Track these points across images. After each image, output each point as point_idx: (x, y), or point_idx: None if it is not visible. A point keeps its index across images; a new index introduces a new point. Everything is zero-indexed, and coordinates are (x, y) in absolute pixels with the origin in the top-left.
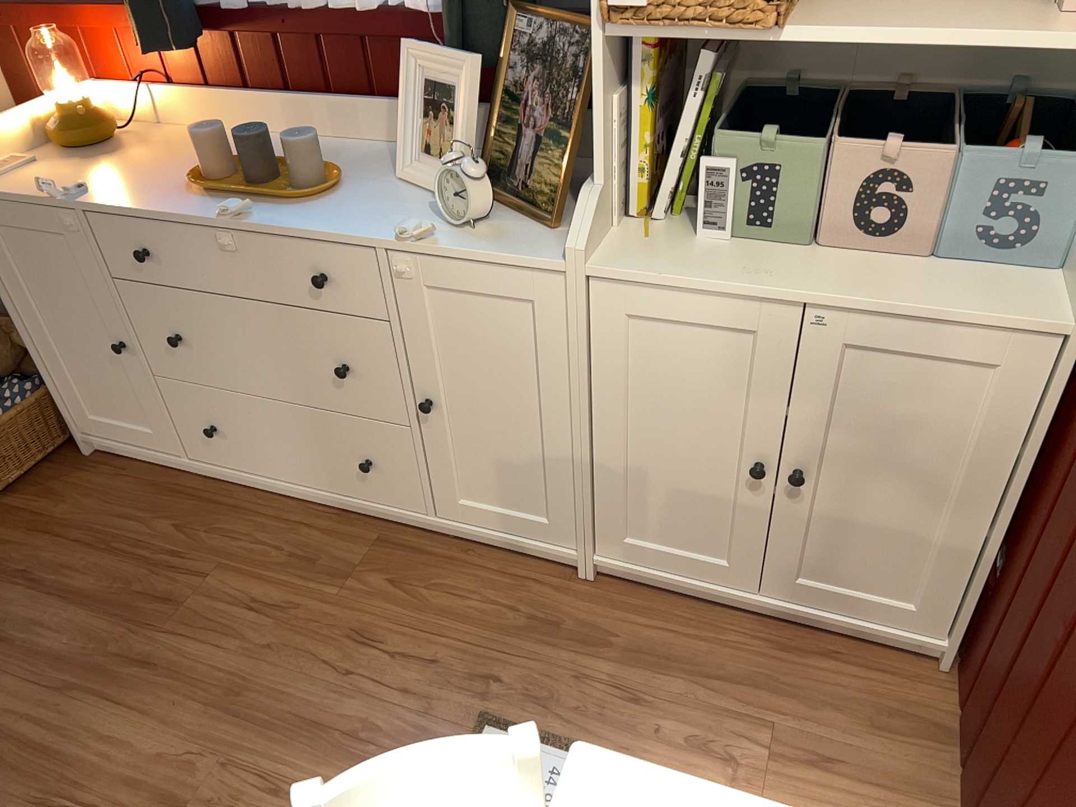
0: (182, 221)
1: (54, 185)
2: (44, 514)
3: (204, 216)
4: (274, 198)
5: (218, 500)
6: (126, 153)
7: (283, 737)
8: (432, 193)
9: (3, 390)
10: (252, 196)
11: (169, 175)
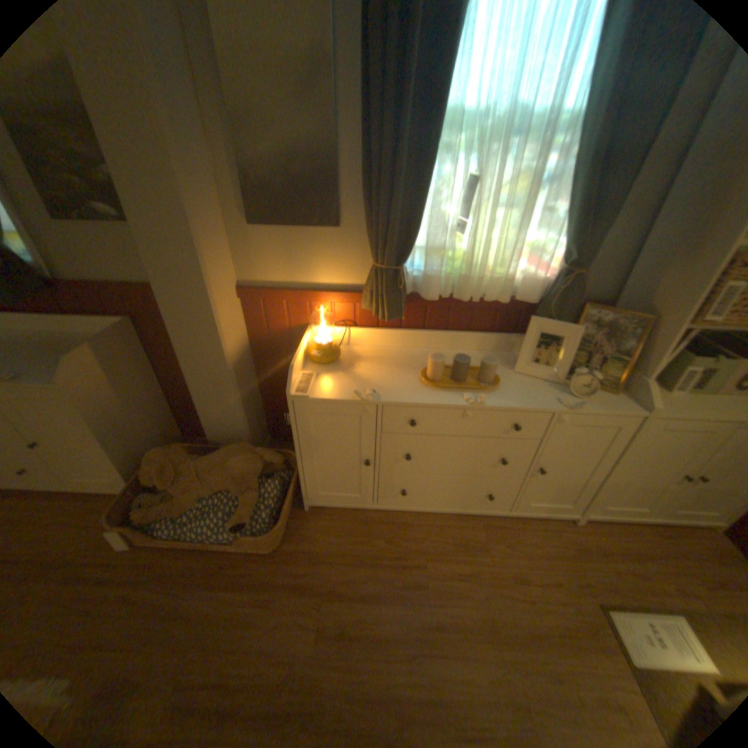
0: (443, 407)
1: (358, 391)
2: (310, 553)
3: (456, 403)
4: (478, 390)
5: (394, 523)
6: (356, 365)
7: (533, 649)
8: (541, 381)
9: (265, 488)
10: (464, 389)
11: (402, 378)
